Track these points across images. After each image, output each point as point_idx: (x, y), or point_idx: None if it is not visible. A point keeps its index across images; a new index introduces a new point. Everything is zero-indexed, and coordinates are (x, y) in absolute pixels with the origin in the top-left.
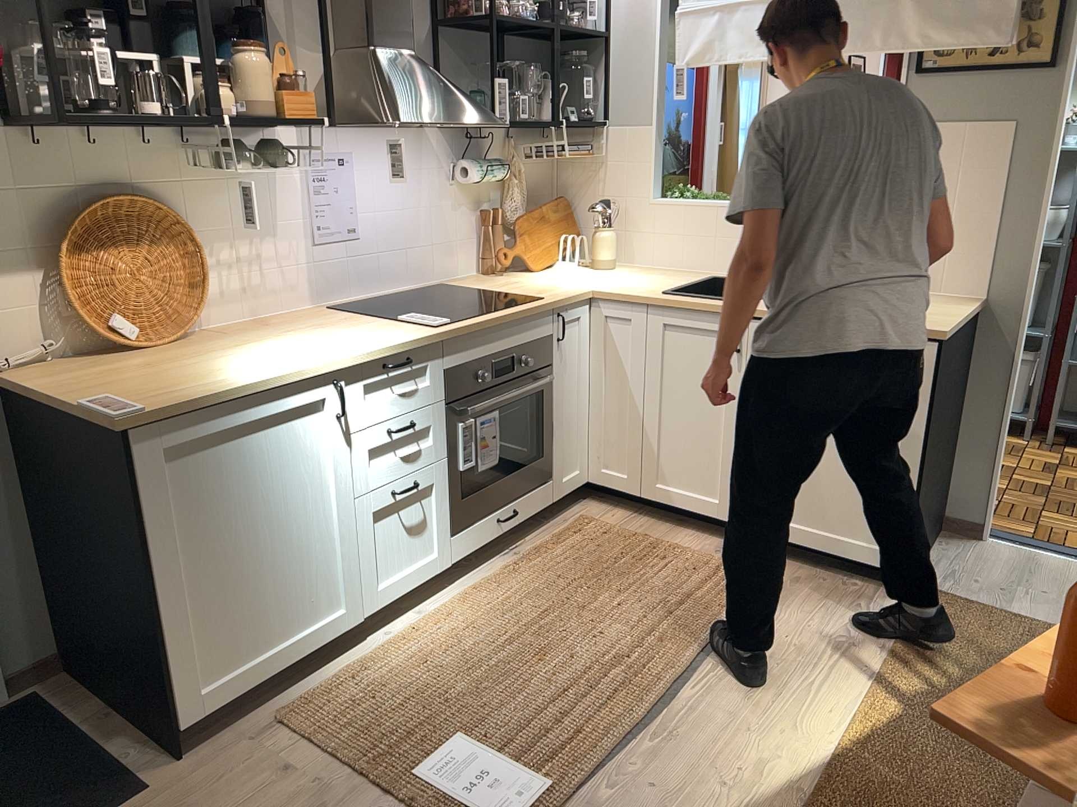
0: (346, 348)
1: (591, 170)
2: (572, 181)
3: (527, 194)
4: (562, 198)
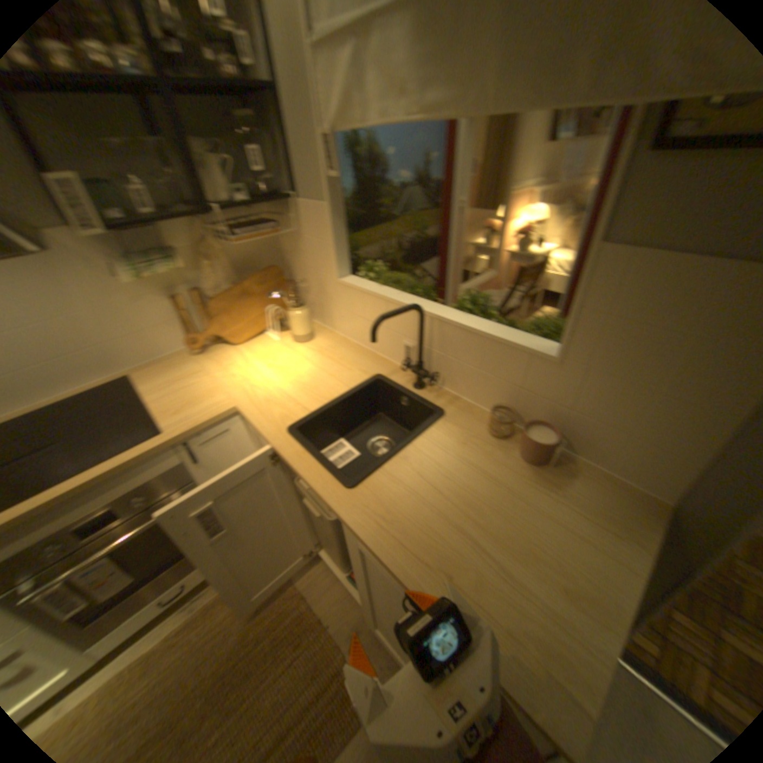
0: None
1: (291, 240)
2: (282, 247)
3: (236, 264)
4: (280, 261)
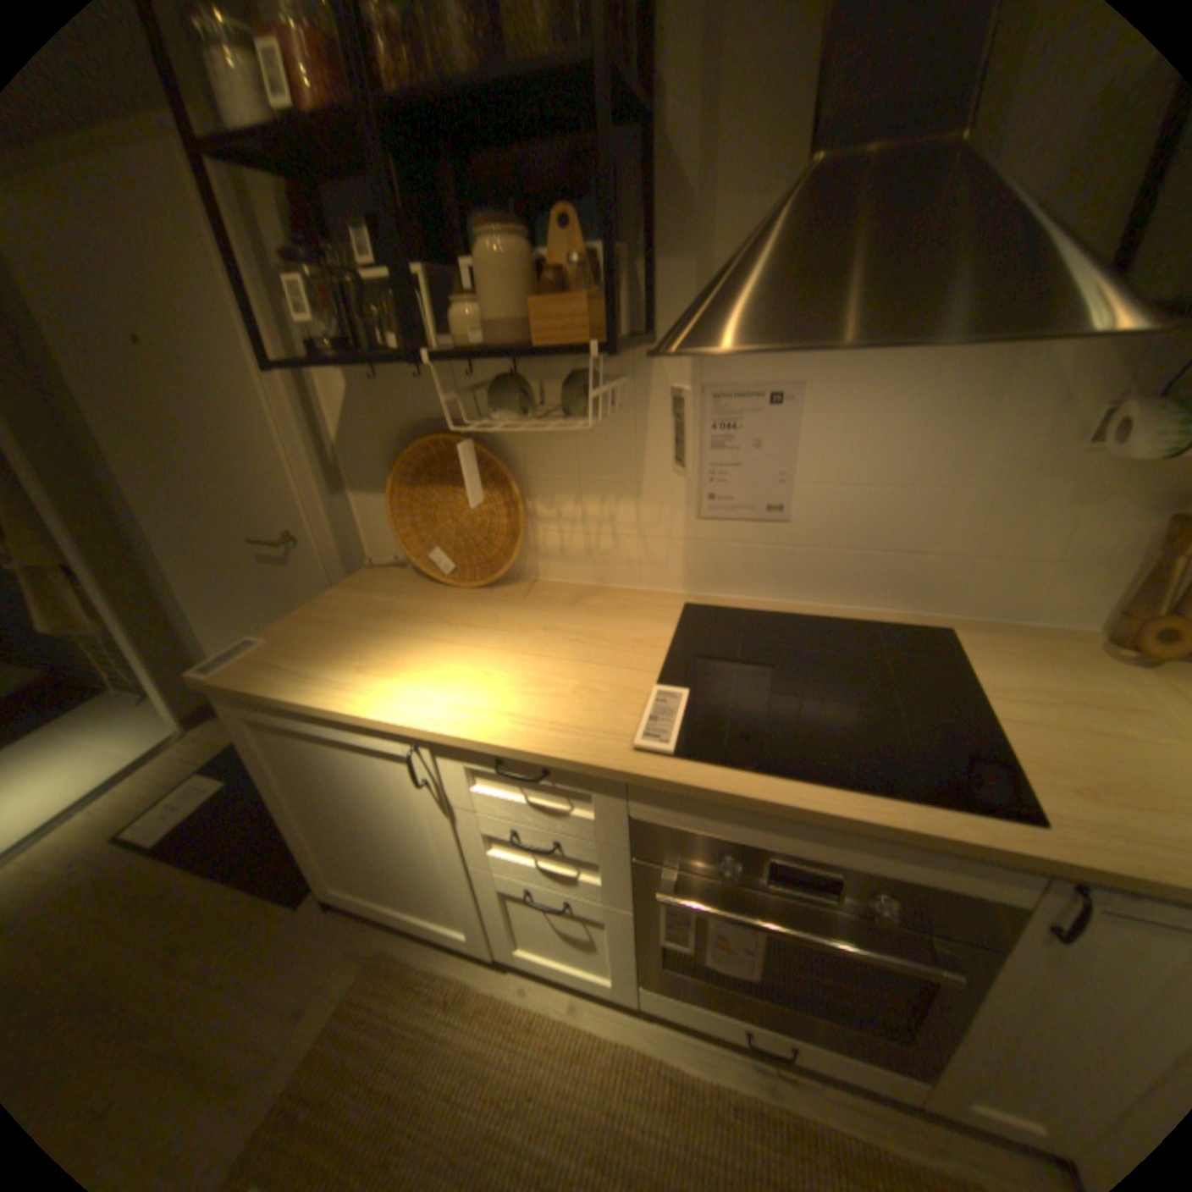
0: (471, 706)
1: None
2: None
3: None
4: None
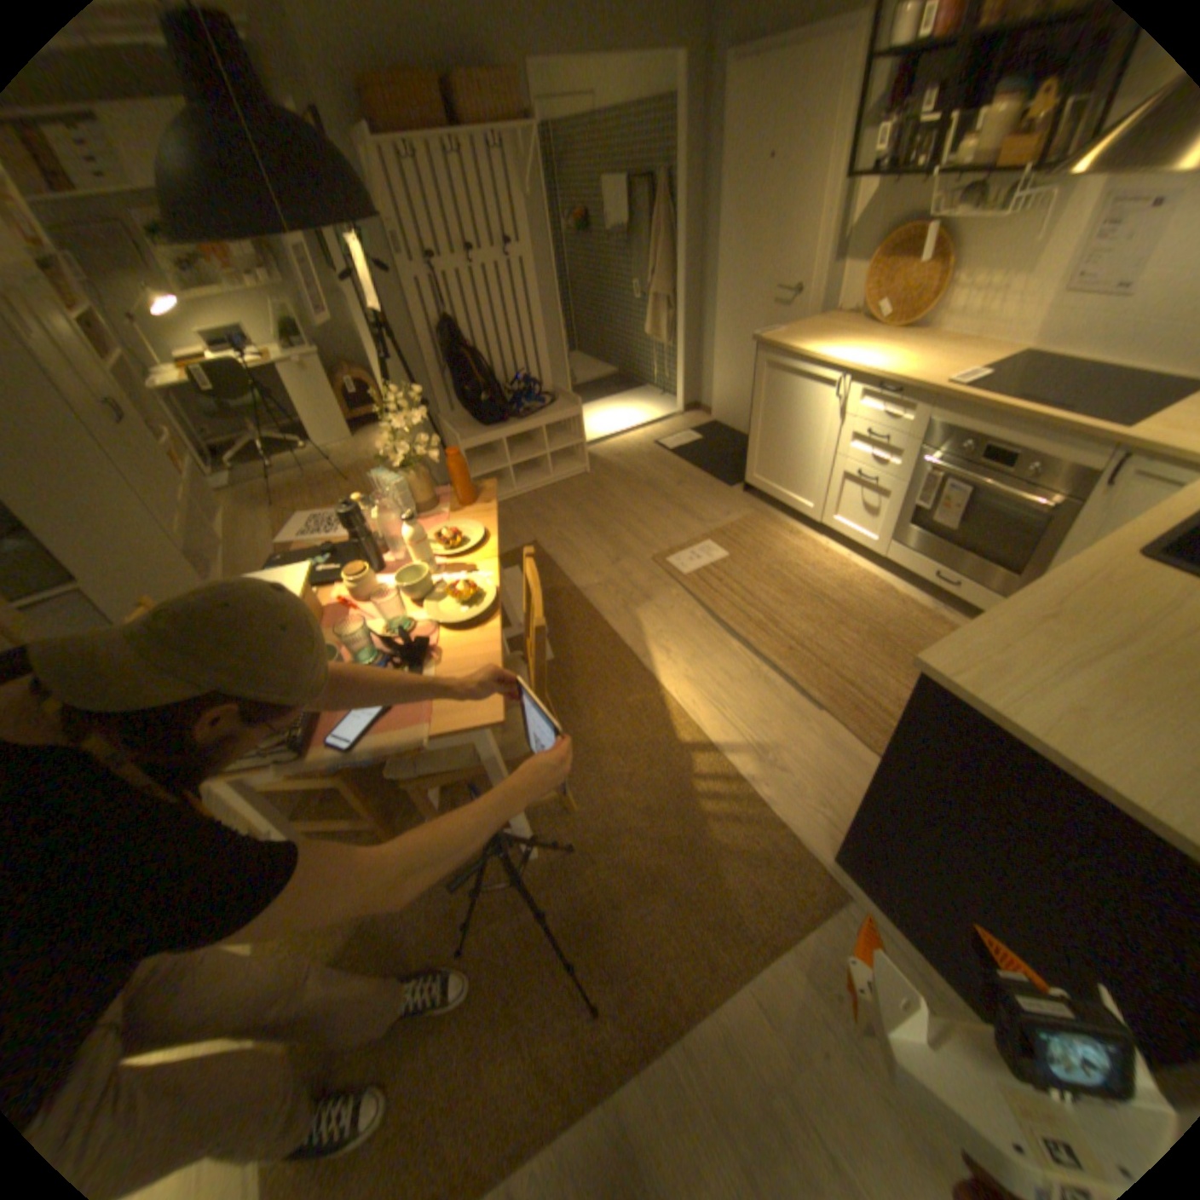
0: (875, 362)
1: None
2: None
3: None
4: None
